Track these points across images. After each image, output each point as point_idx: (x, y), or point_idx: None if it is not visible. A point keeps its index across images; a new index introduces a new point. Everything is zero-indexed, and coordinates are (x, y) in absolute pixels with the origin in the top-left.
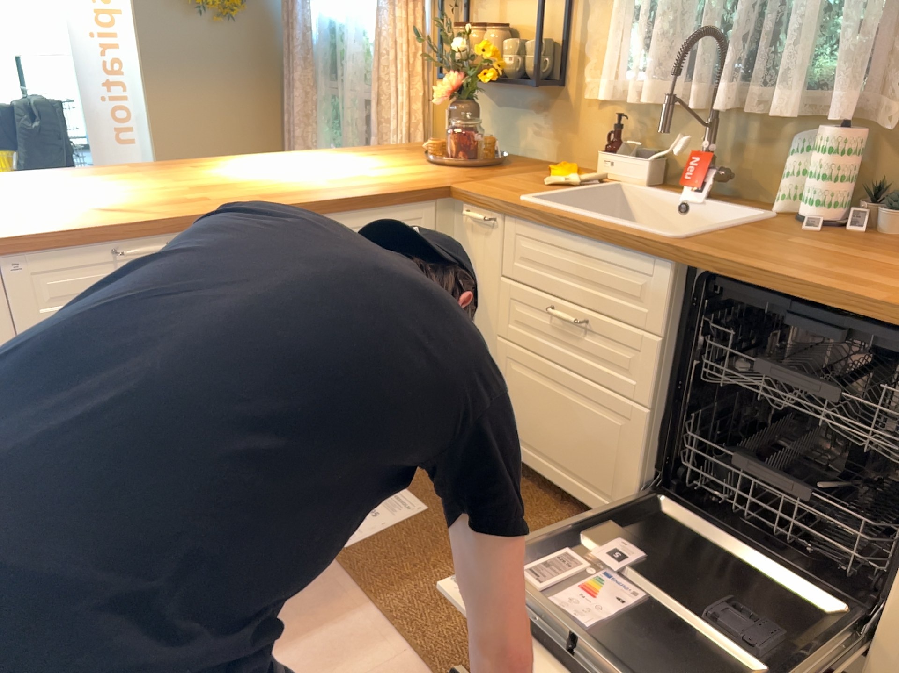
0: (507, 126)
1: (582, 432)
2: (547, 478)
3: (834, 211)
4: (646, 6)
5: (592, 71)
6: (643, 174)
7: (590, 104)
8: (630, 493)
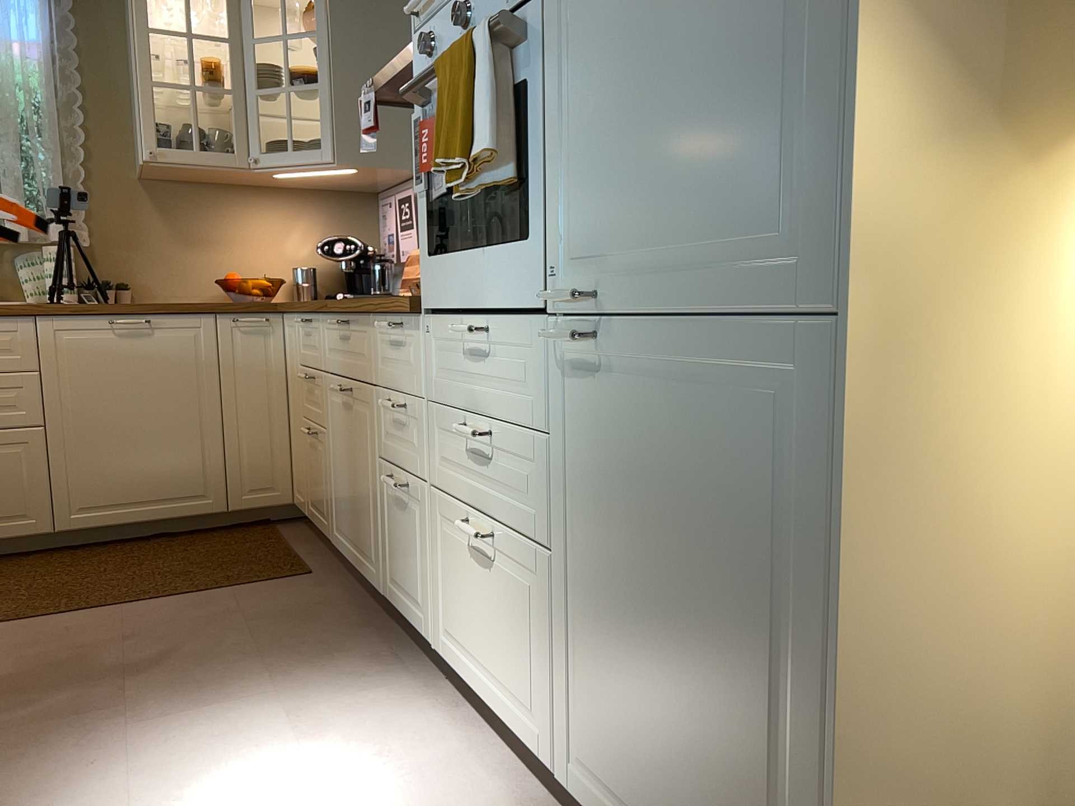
0: None
1: None
2: None
3: (75, 295)
4: None
5: None
6: None
7: None
8: (43, 500)
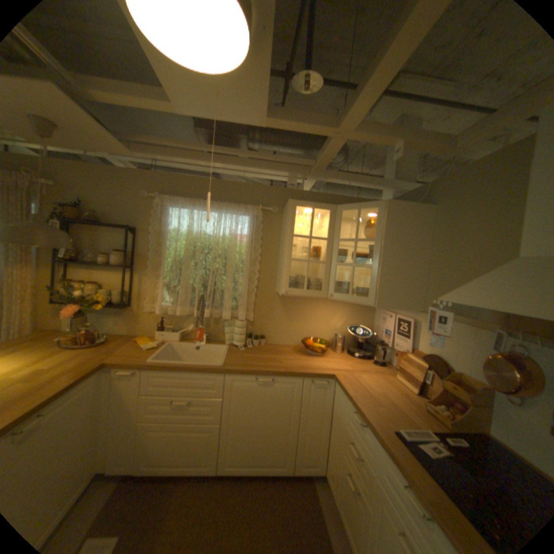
0: (95, 322)
1: (189, 447)
2: (170, 476)
3: (243, 342)
4: (173, 284)
5: (146, 302)
6: (177, 337)
7: (144, 312)
8: (214, 460)
